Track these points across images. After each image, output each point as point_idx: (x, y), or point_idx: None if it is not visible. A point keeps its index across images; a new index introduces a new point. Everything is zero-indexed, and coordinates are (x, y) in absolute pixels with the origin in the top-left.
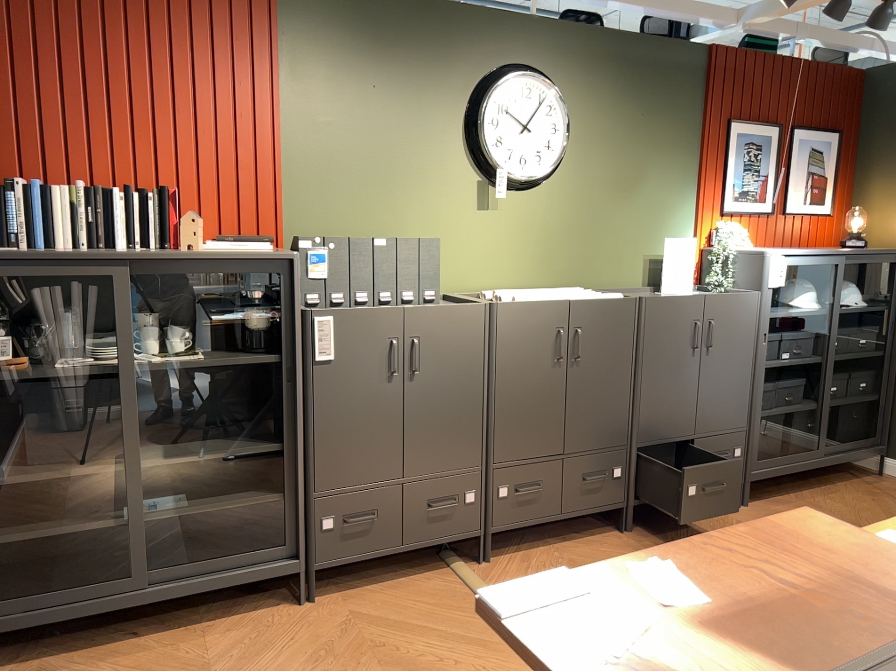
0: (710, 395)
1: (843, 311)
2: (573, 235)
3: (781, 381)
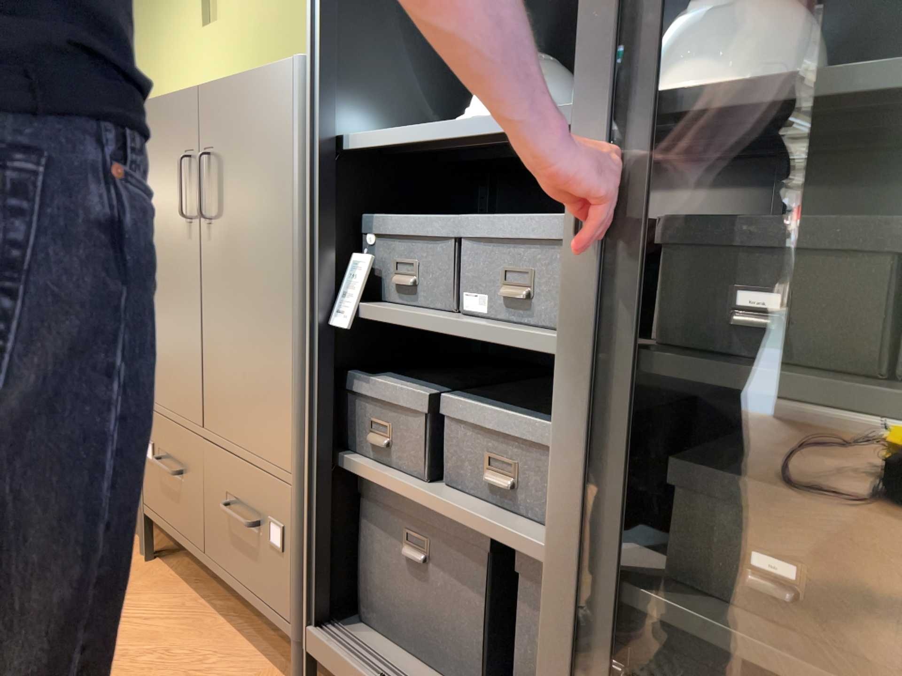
0: (219, 342)
1: (773, 86)
2: (285, 34)
3: (479, 404)
